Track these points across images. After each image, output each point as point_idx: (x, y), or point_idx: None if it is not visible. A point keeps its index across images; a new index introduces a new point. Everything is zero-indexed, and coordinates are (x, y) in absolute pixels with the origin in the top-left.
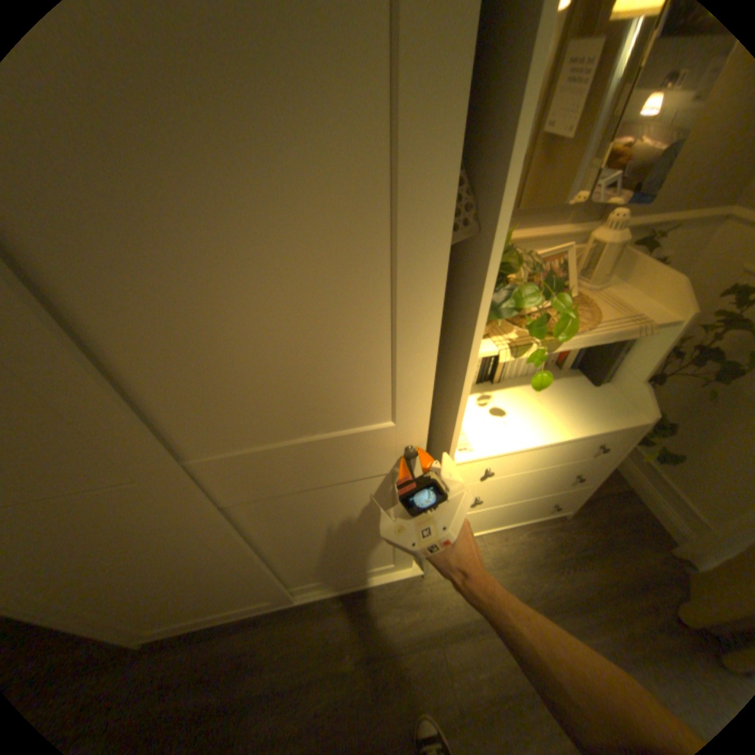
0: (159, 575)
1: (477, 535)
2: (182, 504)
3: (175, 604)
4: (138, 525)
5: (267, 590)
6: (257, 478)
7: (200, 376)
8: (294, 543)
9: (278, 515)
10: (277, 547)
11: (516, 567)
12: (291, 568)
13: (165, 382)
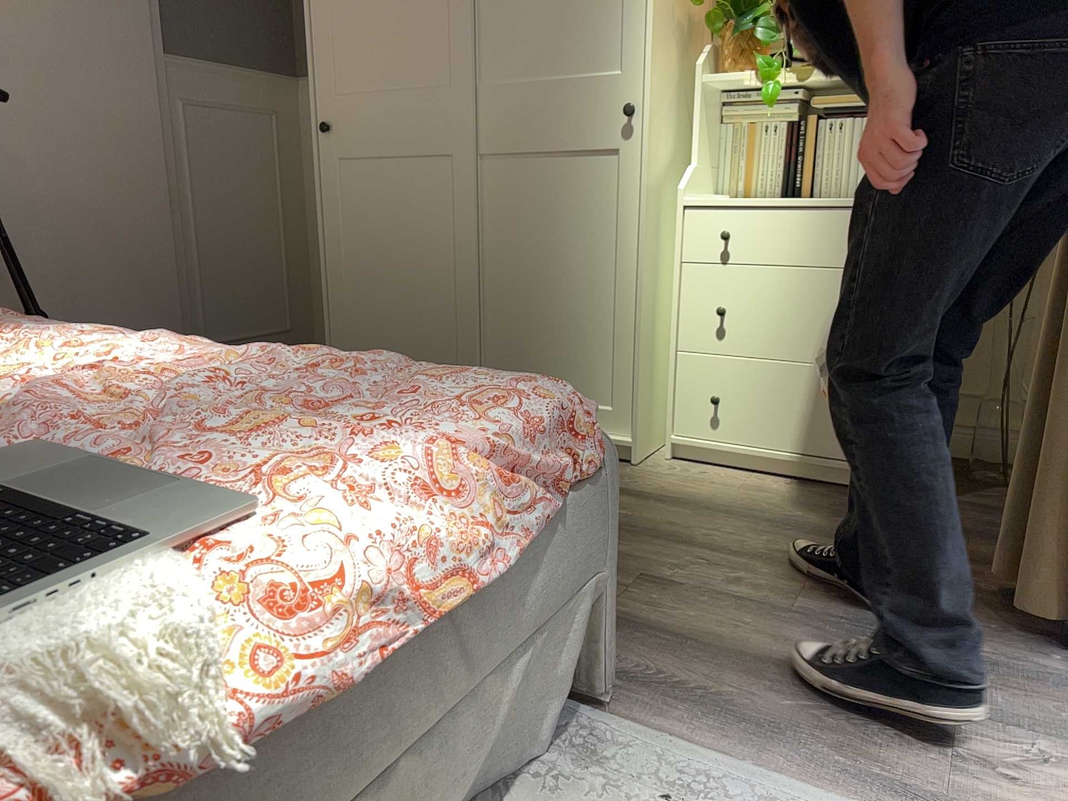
0: (411, 236)
1: (743, 455)
2: (462, 117)
3: (397, 313)
4: (433, 136)
5: (466, 336)
6: (510, 116)
7: (510, 3)
8: (511, 256)
9: (511, 188)
10: (496, 256)
11: (776, 497)
12: (497, 321)
13: (495, 5)
